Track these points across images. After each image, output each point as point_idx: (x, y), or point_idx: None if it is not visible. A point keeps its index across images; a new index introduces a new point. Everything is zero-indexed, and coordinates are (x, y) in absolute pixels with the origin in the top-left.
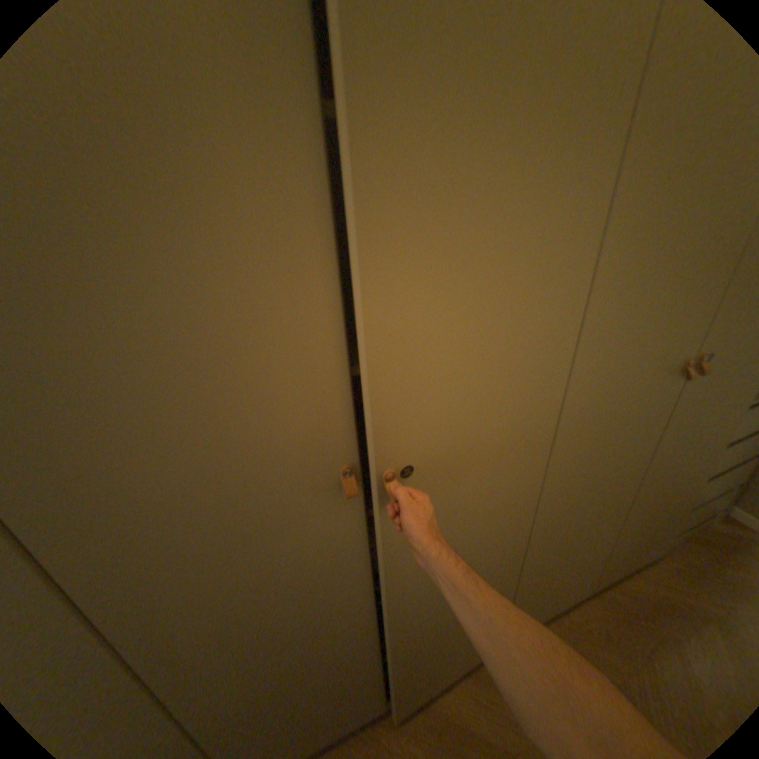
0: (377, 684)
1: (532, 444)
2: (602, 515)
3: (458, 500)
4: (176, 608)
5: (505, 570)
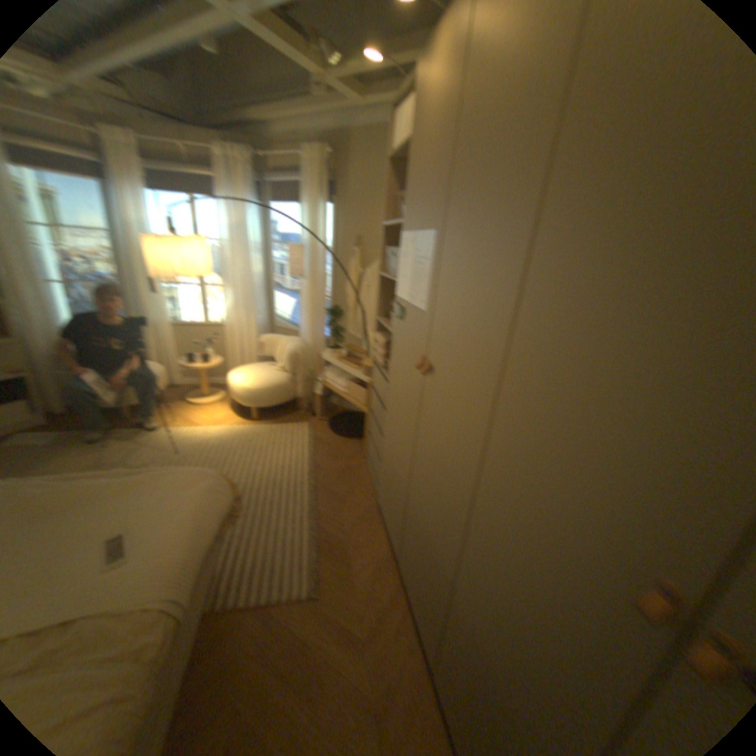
0: None
1: None
2: None
3: None
4: (498, 511)
5: None
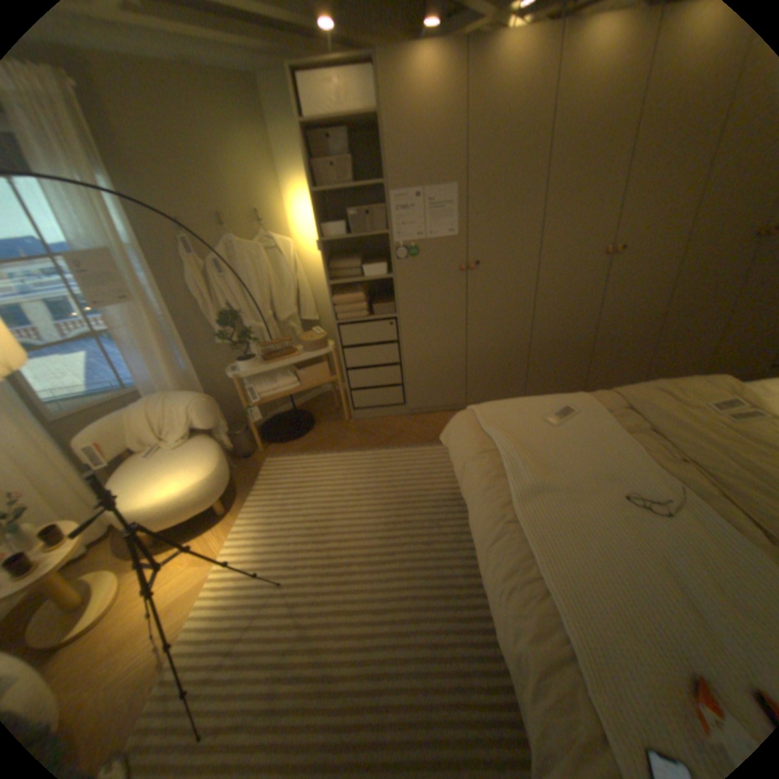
0: (585, 364)
1: (672, 253)
2: (708, 311)
3: (638, 271)
4: (552, 281)
5: (652, 323)
